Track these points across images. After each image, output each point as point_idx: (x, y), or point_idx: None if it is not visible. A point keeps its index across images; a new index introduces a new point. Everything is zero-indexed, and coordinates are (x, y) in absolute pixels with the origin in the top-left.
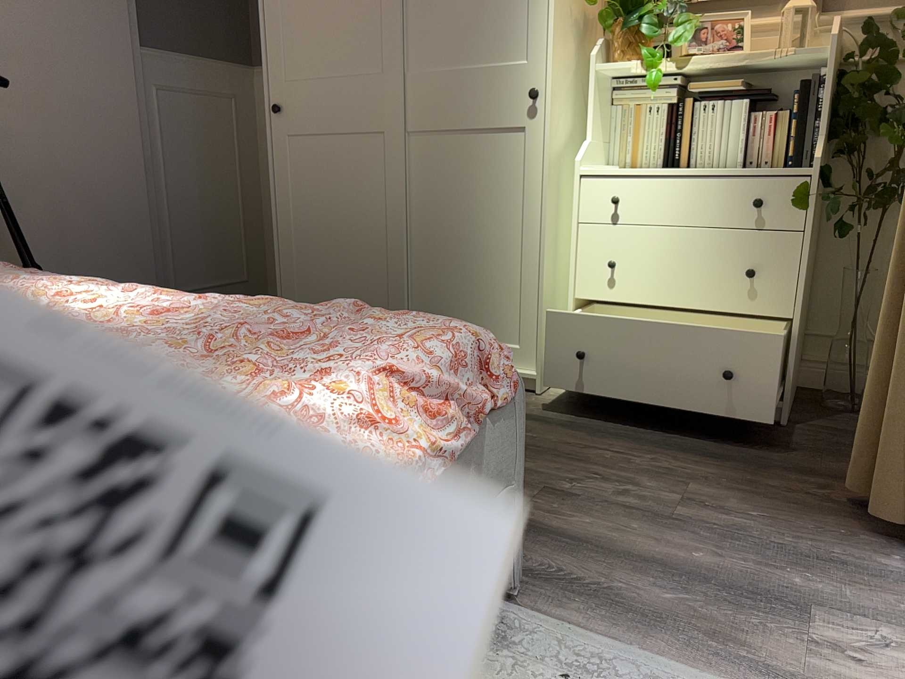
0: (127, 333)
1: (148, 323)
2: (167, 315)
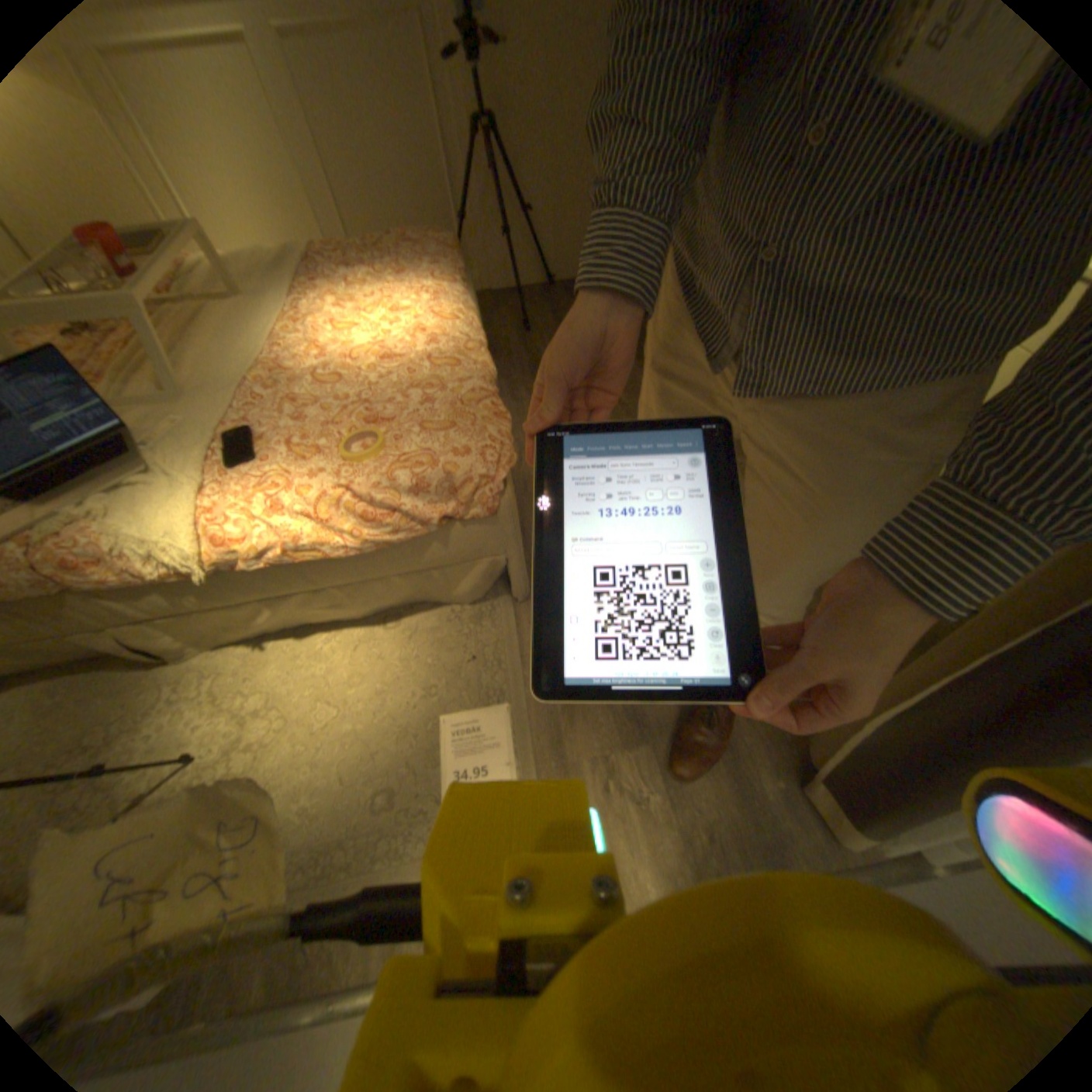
0: (356, 370)
1: (371, 365)
2: (391, 357)
